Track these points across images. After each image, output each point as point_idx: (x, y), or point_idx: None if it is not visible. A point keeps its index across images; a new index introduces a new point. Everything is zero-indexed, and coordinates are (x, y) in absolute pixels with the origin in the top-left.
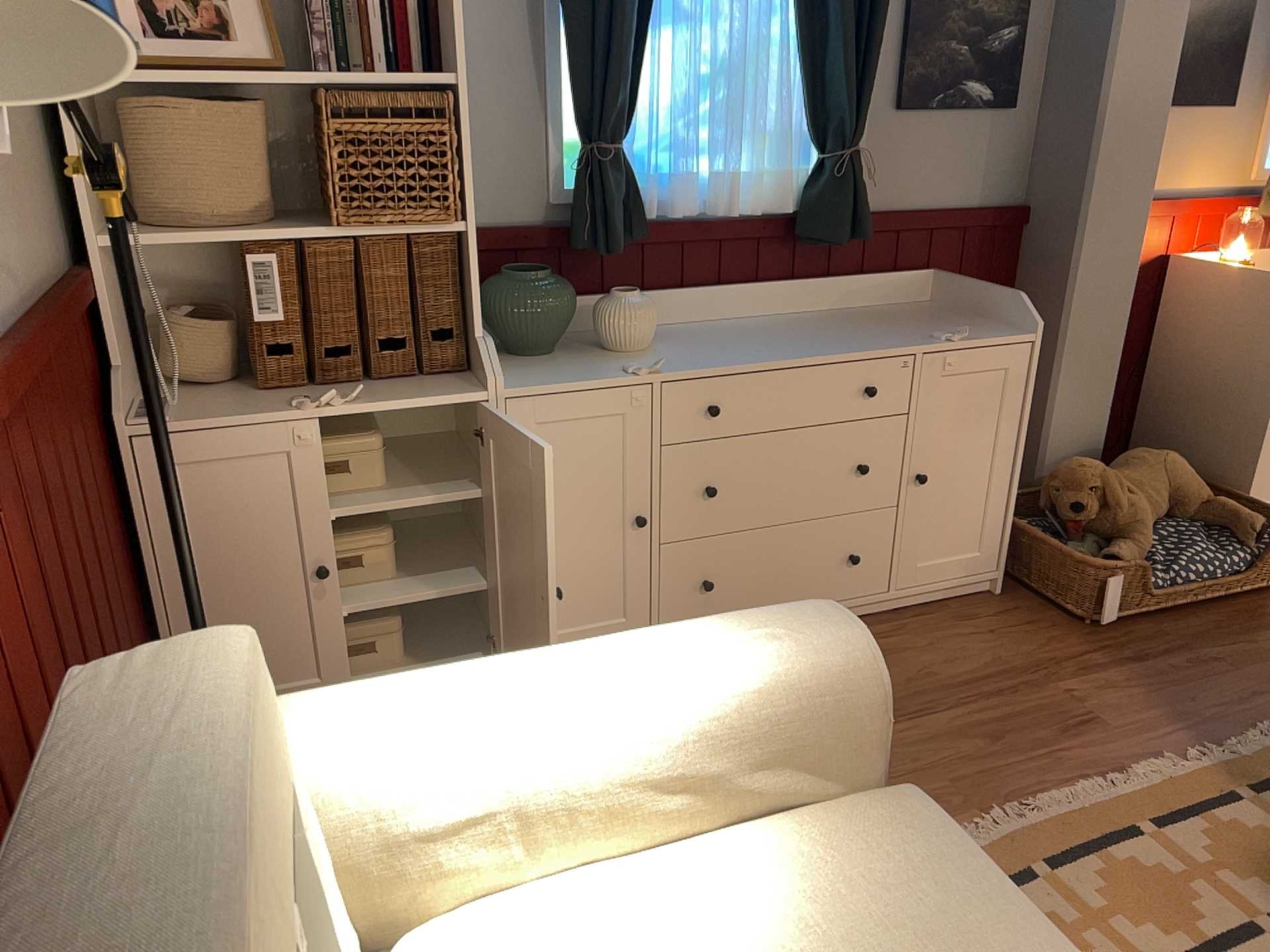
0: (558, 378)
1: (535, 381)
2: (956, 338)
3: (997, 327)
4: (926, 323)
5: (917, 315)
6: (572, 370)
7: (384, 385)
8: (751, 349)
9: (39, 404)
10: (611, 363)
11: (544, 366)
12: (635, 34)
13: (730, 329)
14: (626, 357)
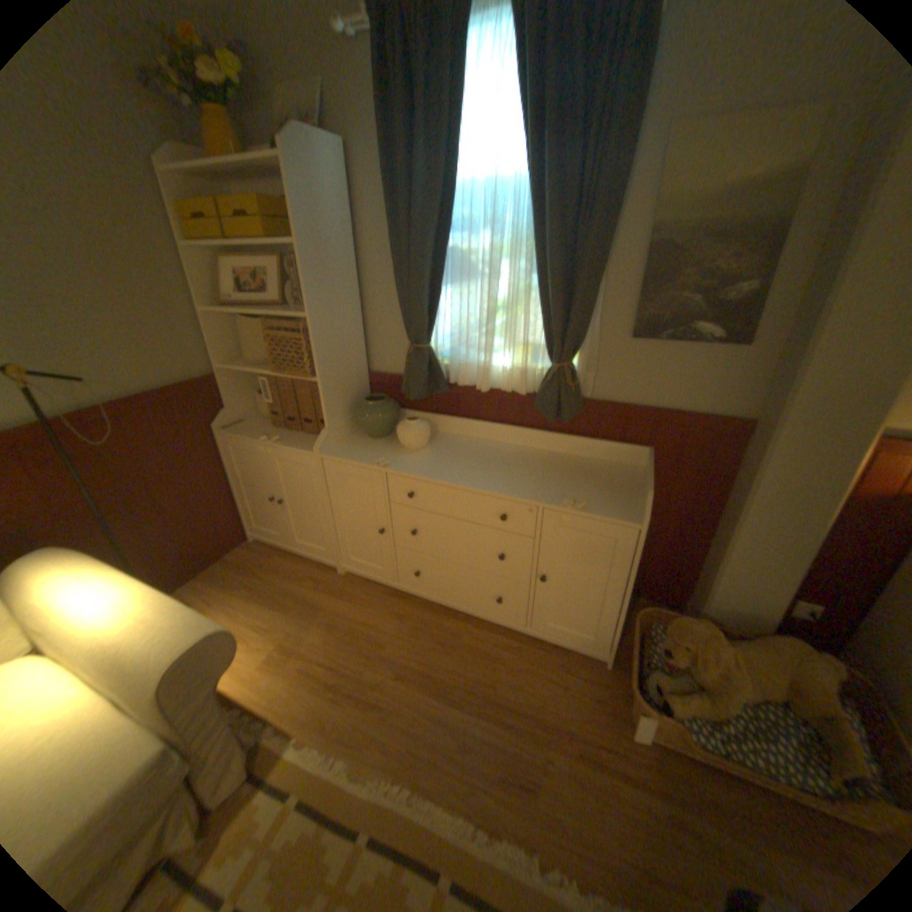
0: (349, 455)
1: (340, 453)
2: (575, 506)
3: (630, 507)
4: (590, 486)
5: (605, 476)
6: (365, 452)
7: (303, 436)
8: (455, 468)
9: (90, 430)
10: (384, 454)
11: (362, 446)
12: (425, 289)
13: (481, 450)
14: (398, 452)
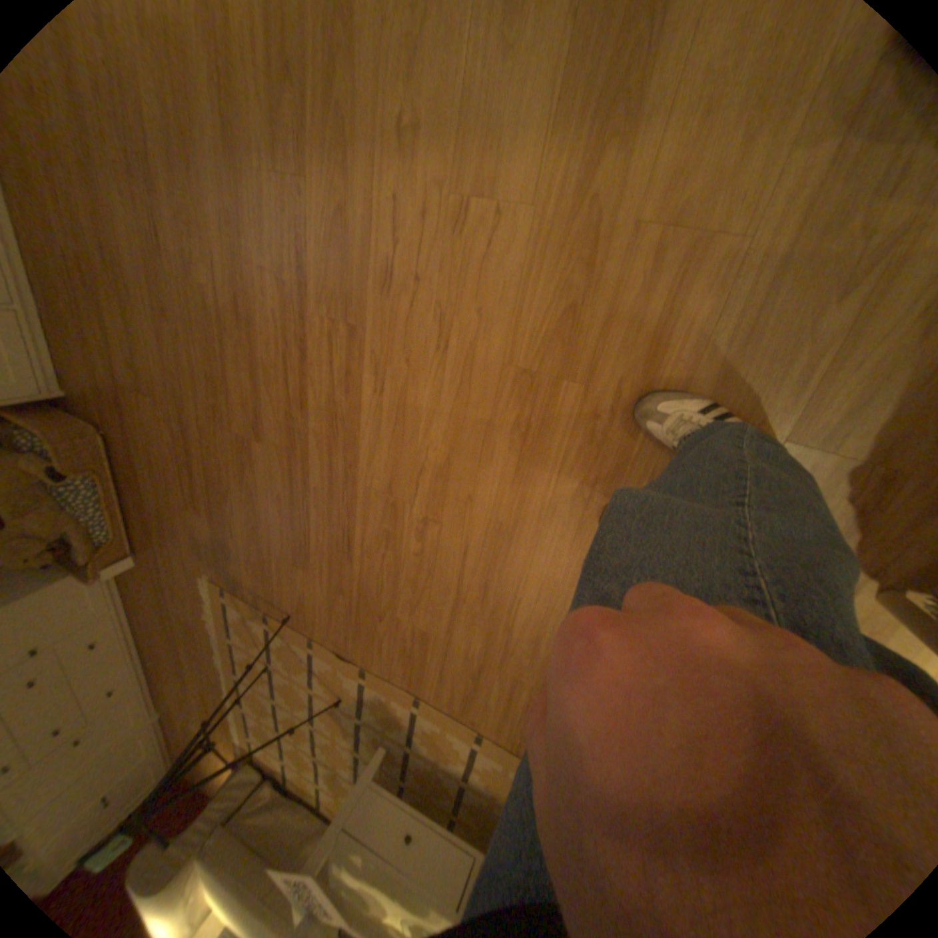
0: None
1: None
2: None
3: None
4: None
5: None
6: None
7: None
8: None
9: None
10: None
11: None
12: None
13: None
14: None
